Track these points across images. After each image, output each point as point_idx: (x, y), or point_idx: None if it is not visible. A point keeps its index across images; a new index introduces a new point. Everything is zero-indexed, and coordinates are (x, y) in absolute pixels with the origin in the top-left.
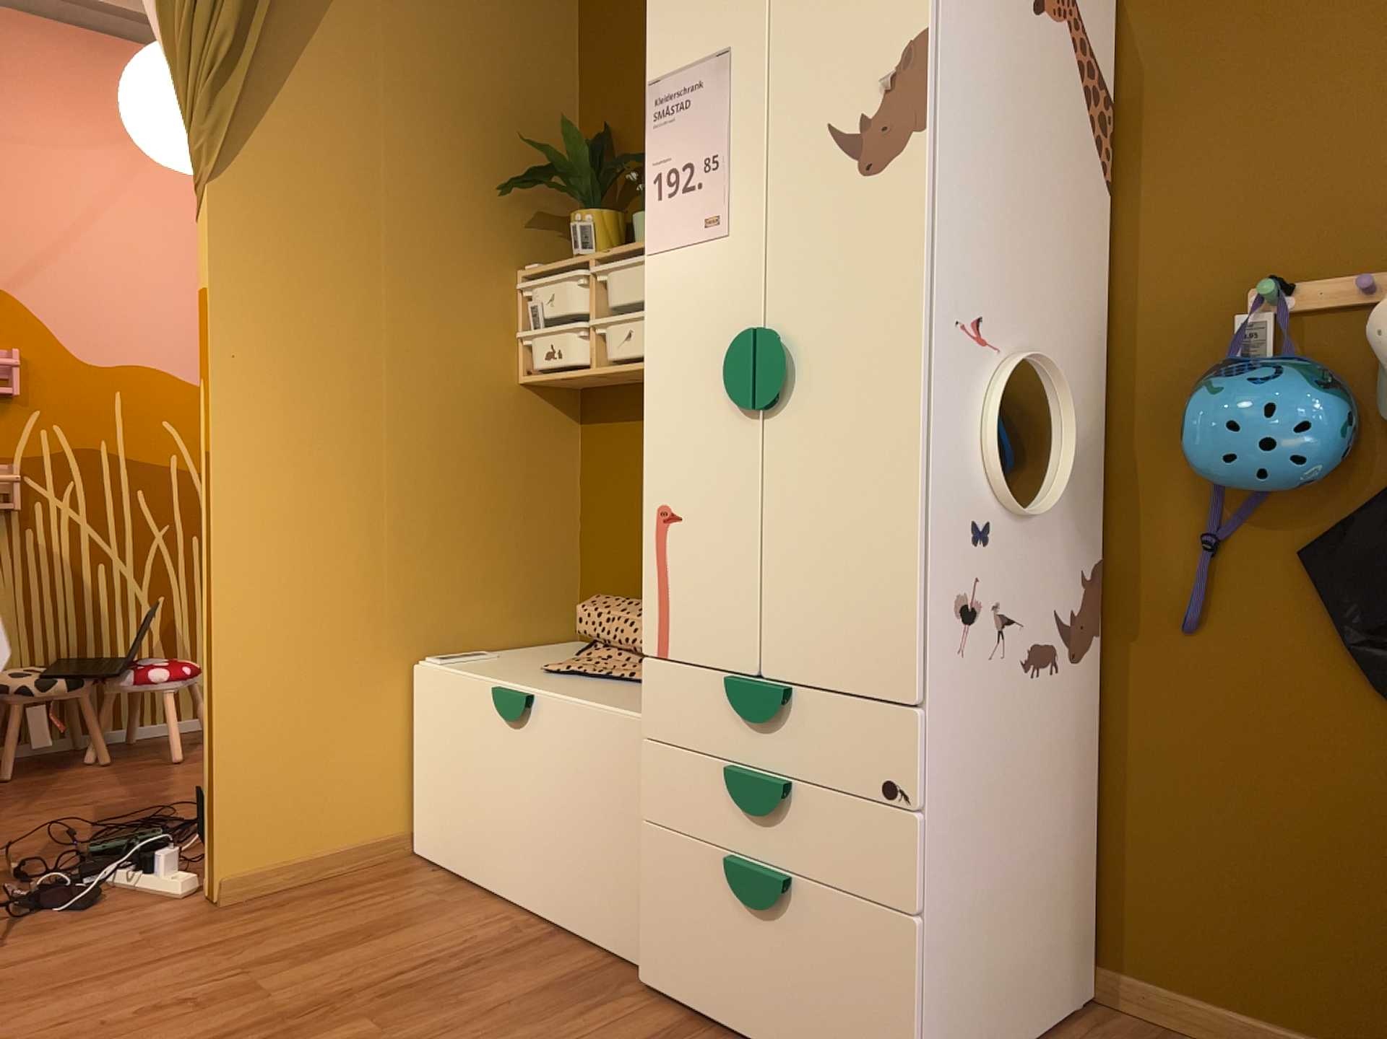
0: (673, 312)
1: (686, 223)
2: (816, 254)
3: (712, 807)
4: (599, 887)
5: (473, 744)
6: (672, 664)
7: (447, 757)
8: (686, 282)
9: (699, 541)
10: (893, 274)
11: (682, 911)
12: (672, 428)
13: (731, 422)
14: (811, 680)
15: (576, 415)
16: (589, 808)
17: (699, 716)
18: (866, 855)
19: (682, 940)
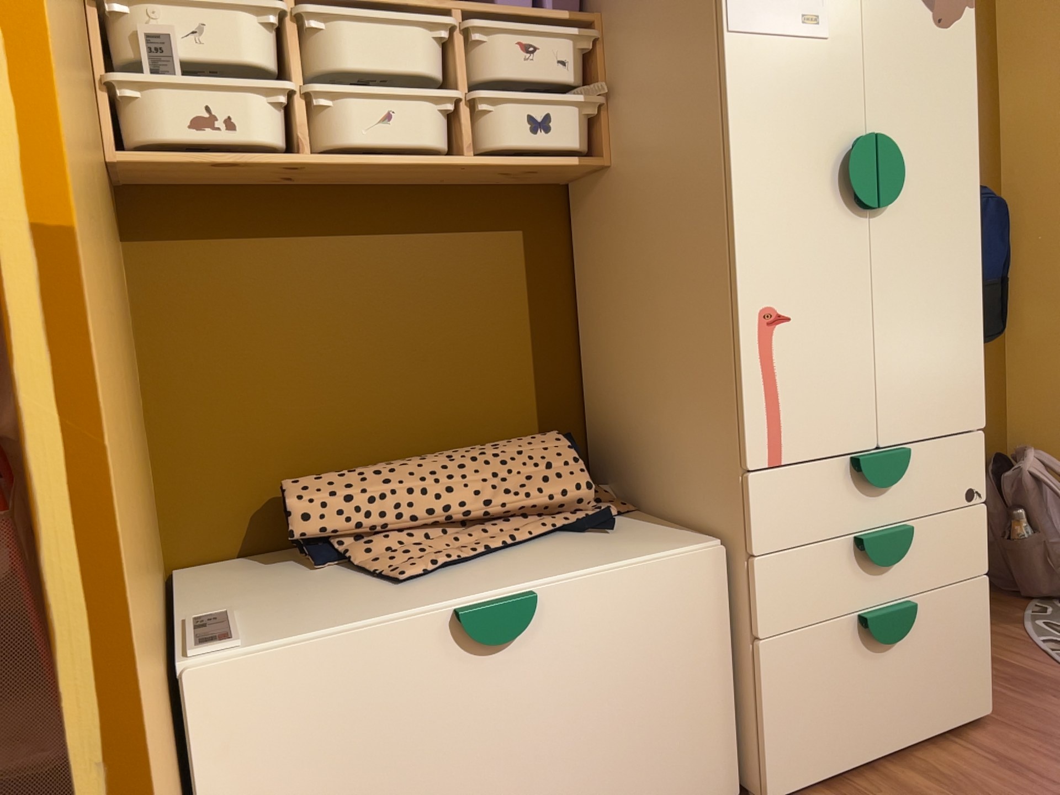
0: (769, 103)
1: (780, 11)
2: (905, 80)
3: (838, 582)
4: (668, 757)
5: (401, 722)
6: (786, 466)
7: (329, 778)
8: (783, 74)
9: (814, 339)
10: (960, 111)
11: (814, 696)
12: (776, 226)
13: (841, 222)
14: (917, 434)
15: (121, 229)
16: (646, 680)
17: (820, 505)
18: (957, 548)
19: (815, 722)
